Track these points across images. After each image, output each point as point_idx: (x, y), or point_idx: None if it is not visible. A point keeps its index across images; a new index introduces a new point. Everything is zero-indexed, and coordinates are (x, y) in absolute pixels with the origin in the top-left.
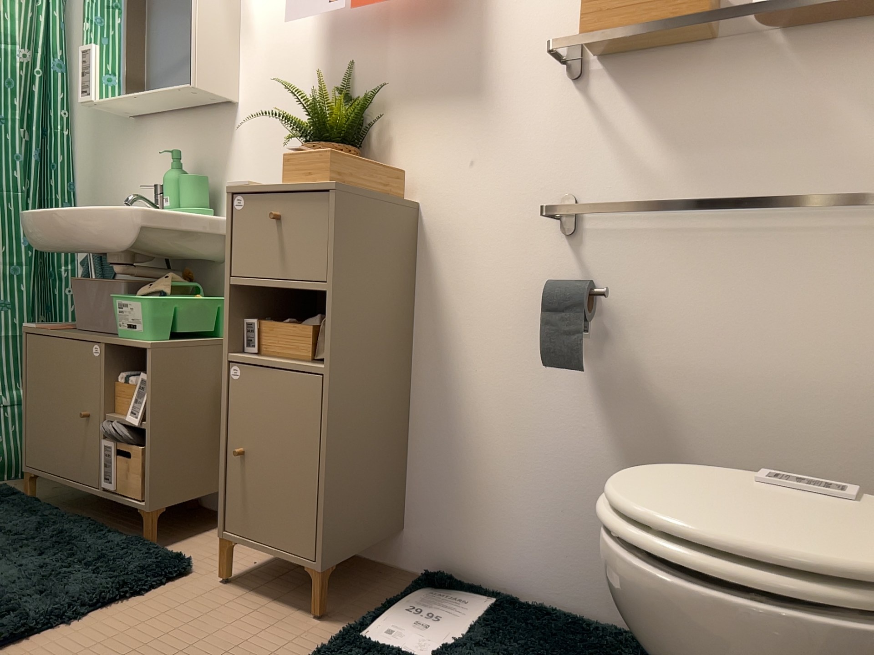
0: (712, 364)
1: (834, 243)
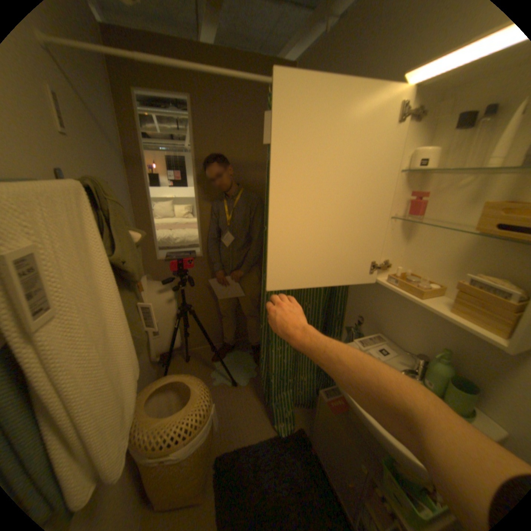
0: None
1: None
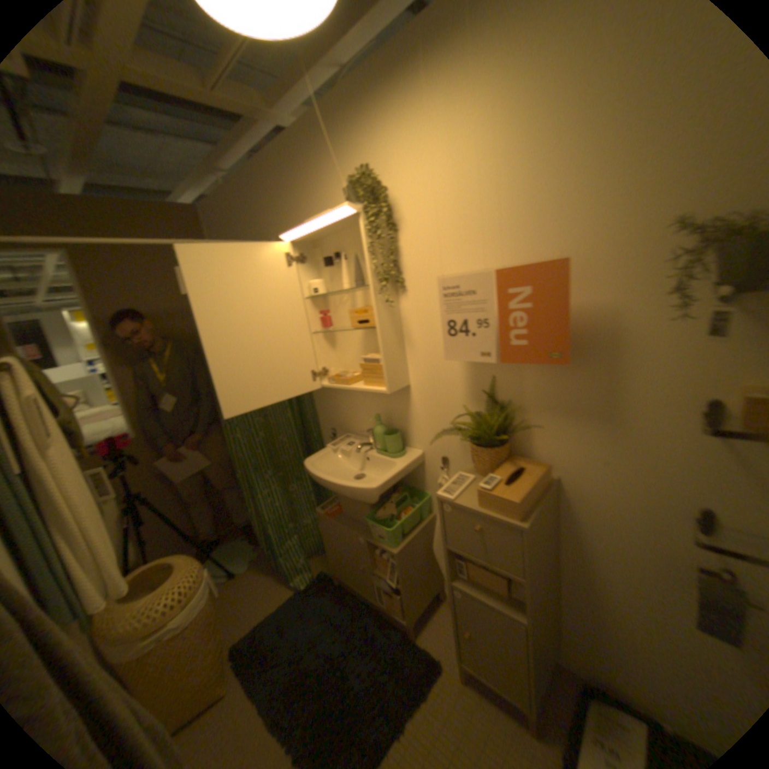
0: None
1: None
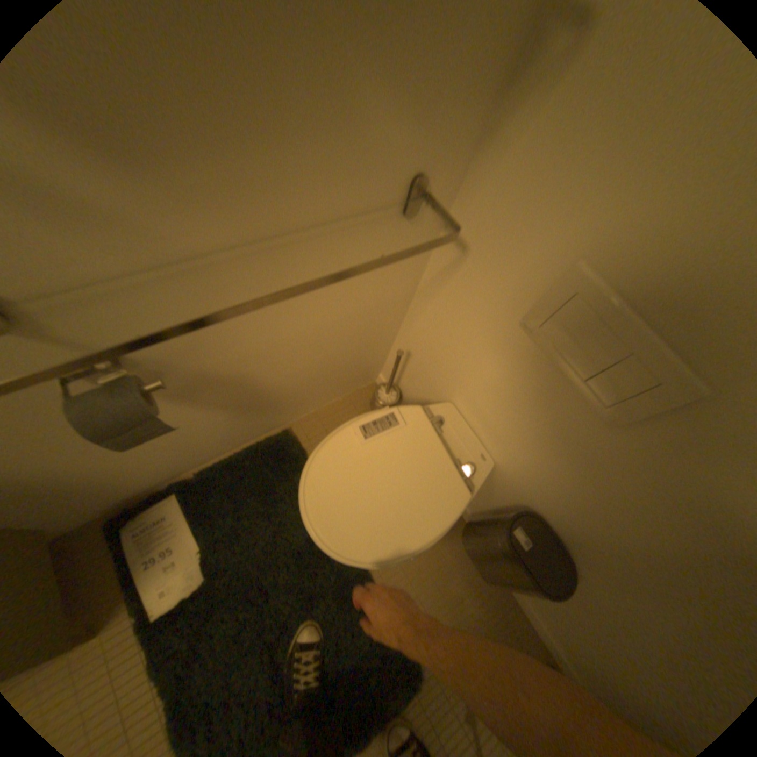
0: (263, 341)
1: (346, 234)
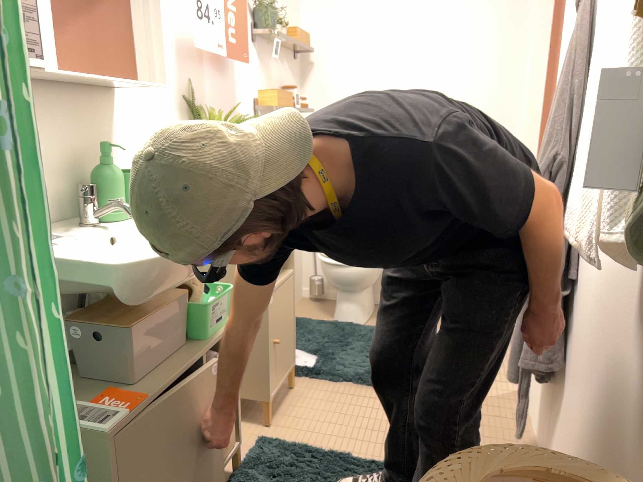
0: None
1: None
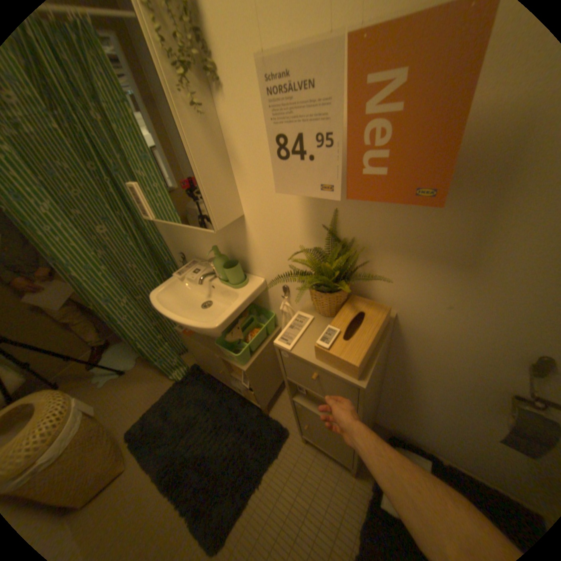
0: None
1: None
